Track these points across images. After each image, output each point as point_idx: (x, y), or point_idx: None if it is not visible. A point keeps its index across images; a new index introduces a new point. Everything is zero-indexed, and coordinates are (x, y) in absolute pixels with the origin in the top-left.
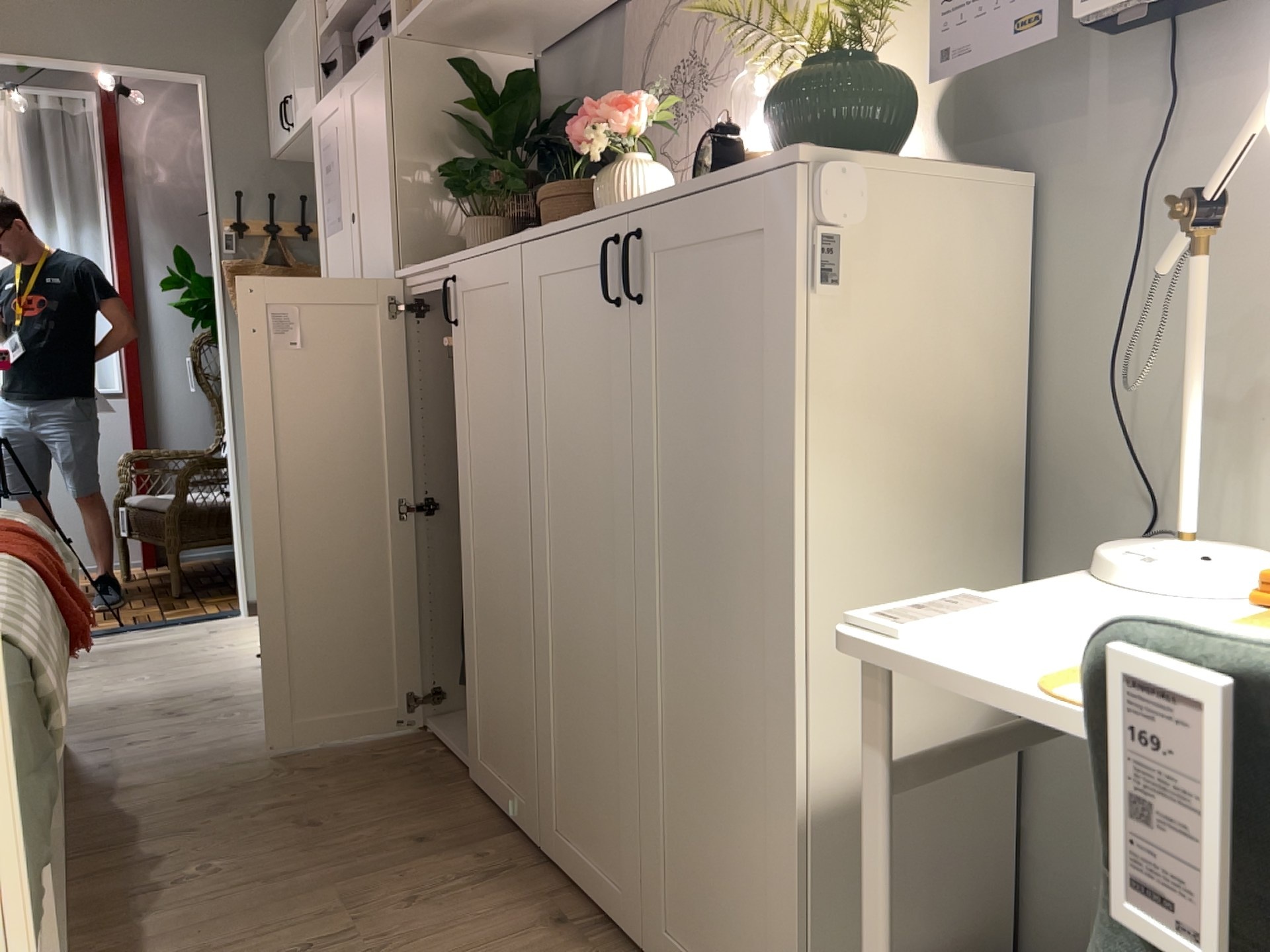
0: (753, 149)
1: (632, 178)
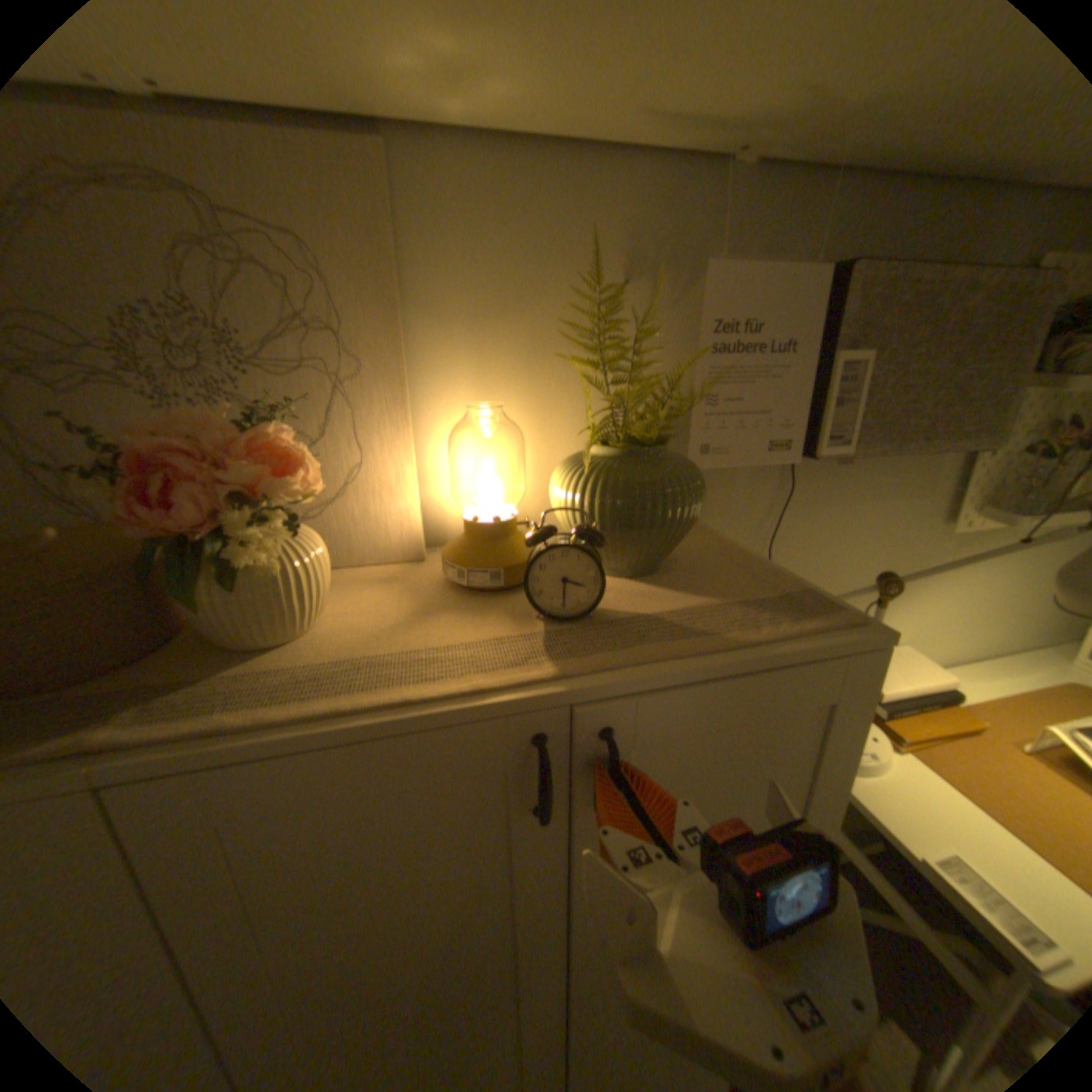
0: (481, 504)
1: (302, 566)
